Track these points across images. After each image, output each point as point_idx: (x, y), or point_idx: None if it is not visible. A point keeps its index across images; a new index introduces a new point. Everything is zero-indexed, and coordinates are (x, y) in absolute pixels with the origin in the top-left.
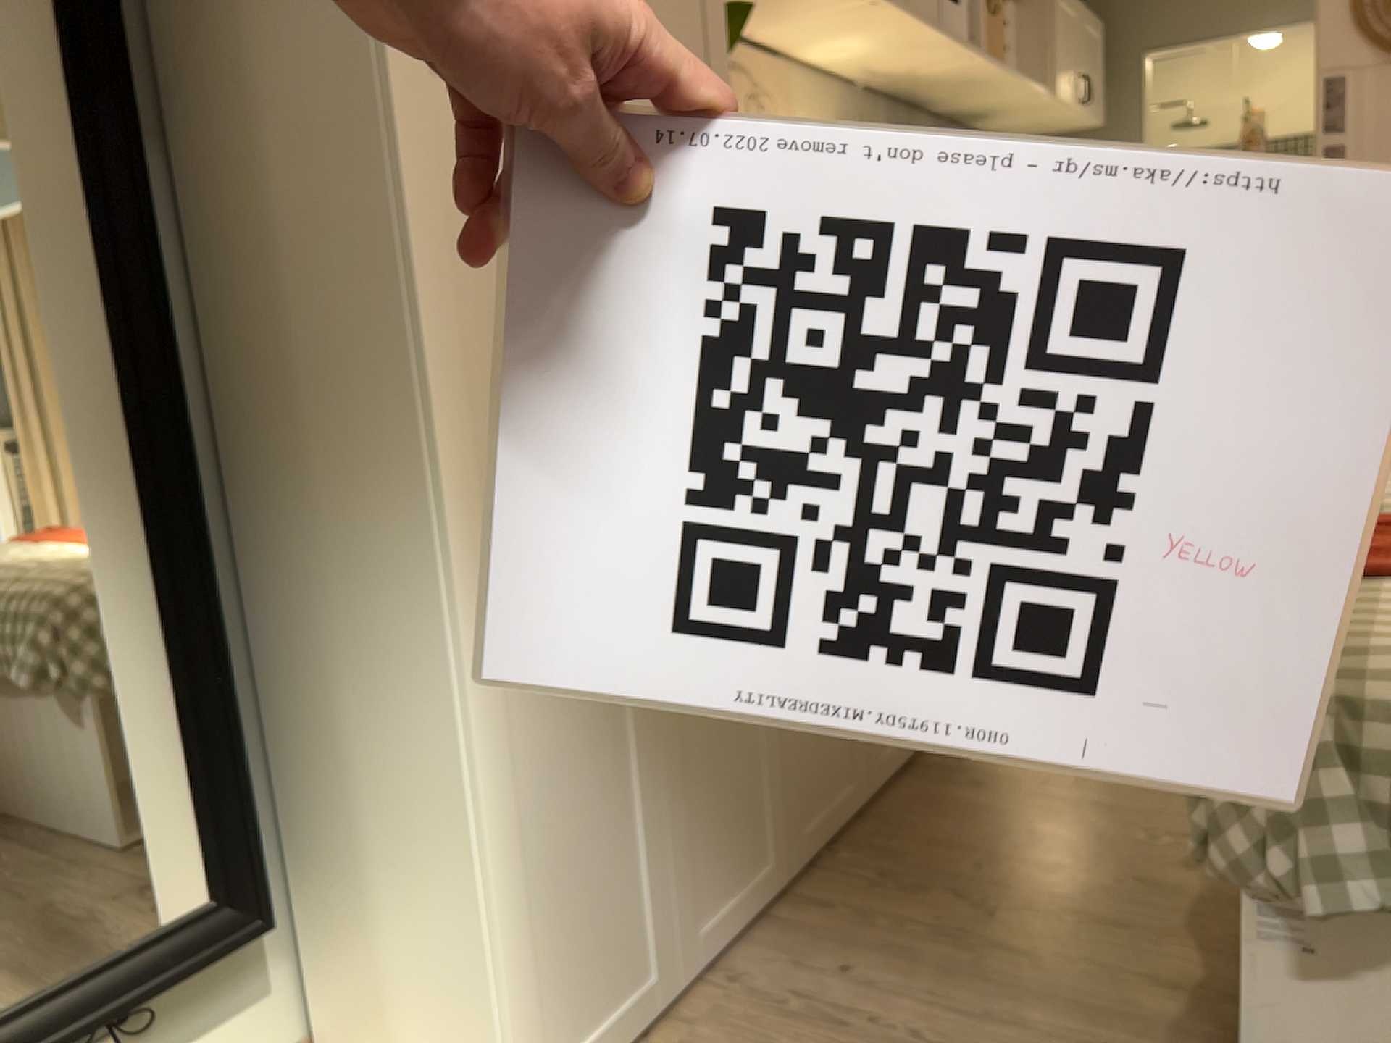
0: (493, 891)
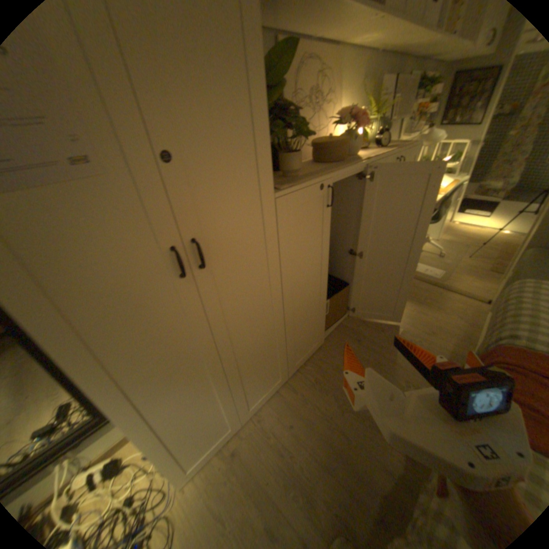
0: (153, 454)
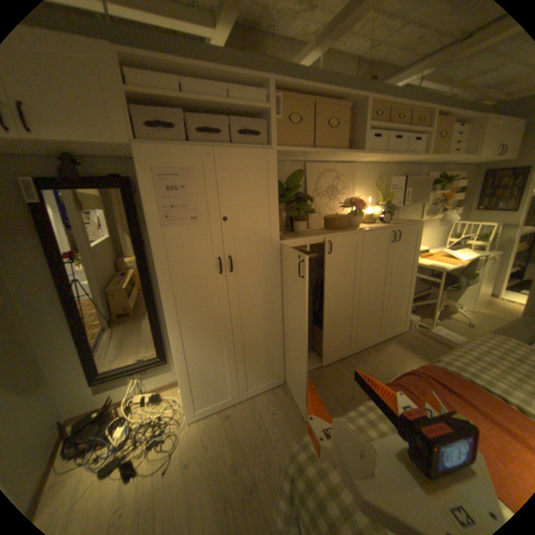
0: (182, 378)
